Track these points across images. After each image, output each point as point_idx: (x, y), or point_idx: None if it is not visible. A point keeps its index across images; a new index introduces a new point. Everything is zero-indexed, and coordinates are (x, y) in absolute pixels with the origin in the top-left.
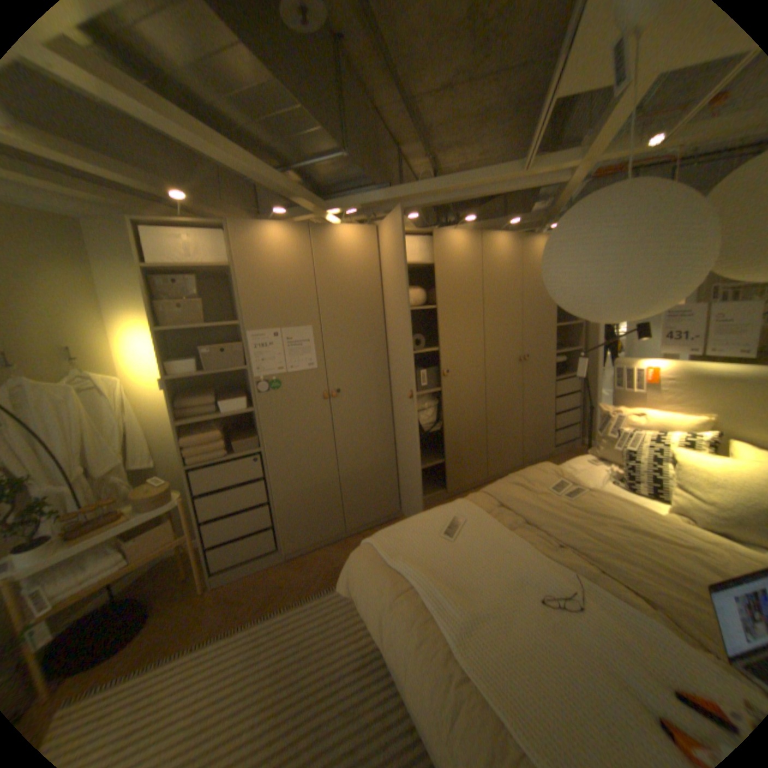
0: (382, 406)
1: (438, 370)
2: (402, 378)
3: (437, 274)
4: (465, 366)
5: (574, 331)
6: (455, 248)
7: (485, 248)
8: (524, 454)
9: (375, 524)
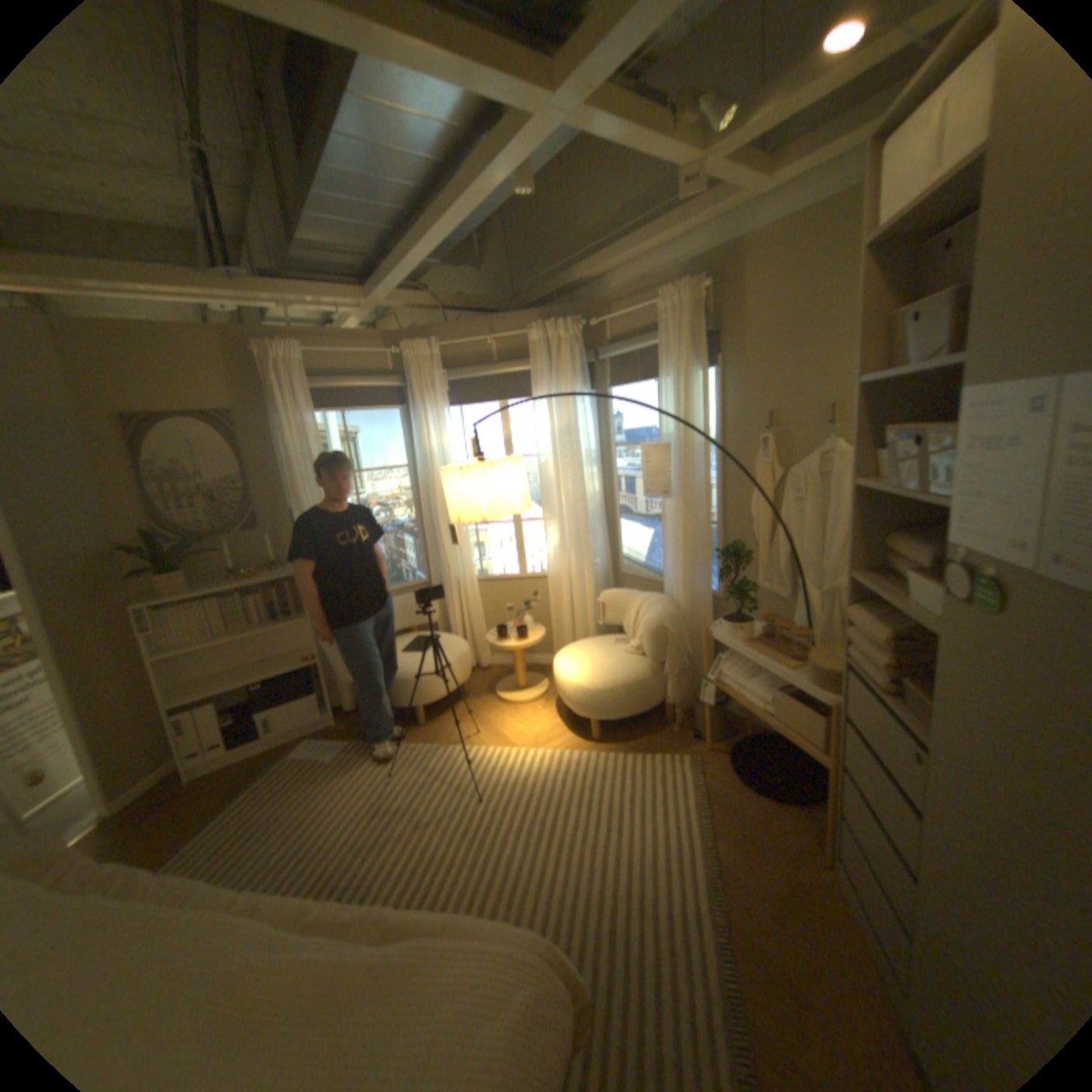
0: None
1: None
2: None
3: None
4: None
5: None
6: None
7: None
8: None
9: None
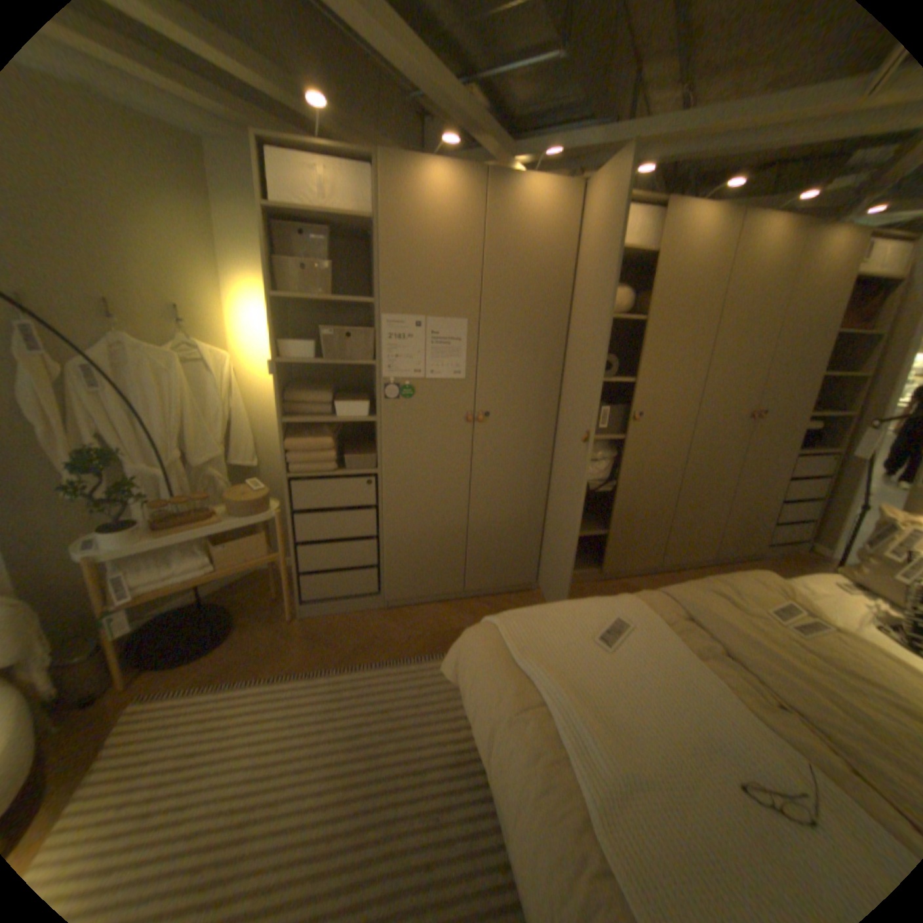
0: (540, 445)
1: (628, 410)
2: (575, 412)
3: (660, 267)
4: (668, 411)
5: (849, 387)
6: (698, 230)
7: (746, 235)
8: (722, 547)
9: (502, 590)
